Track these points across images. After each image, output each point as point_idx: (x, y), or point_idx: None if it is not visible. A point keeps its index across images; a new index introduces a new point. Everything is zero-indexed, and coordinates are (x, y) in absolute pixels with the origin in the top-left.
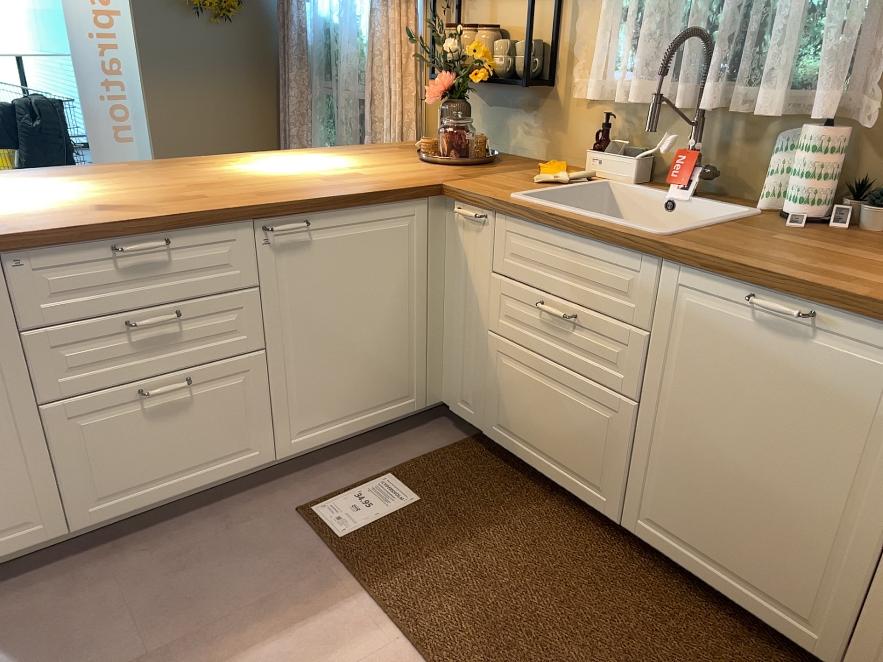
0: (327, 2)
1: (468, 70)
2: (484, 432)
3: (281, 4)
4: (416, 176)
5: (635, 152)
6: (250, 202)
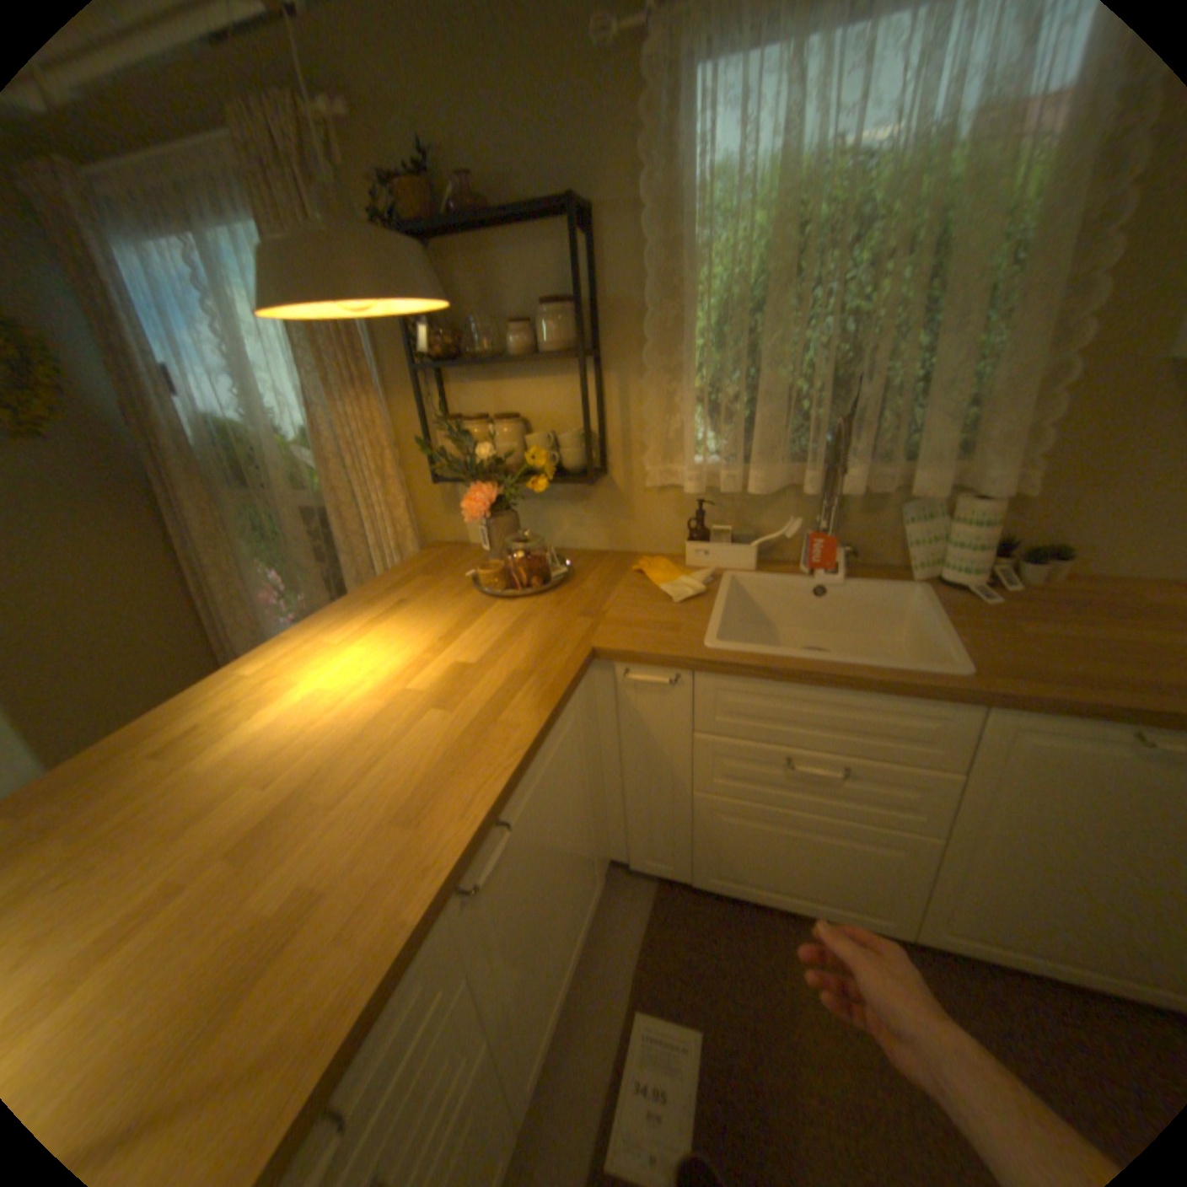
0: (206, 390)
1: (518, 475)
2: (691, 883)
3: (120, 399)
4: (539, 638)
5: (747, 536)
6: (422, 864)
